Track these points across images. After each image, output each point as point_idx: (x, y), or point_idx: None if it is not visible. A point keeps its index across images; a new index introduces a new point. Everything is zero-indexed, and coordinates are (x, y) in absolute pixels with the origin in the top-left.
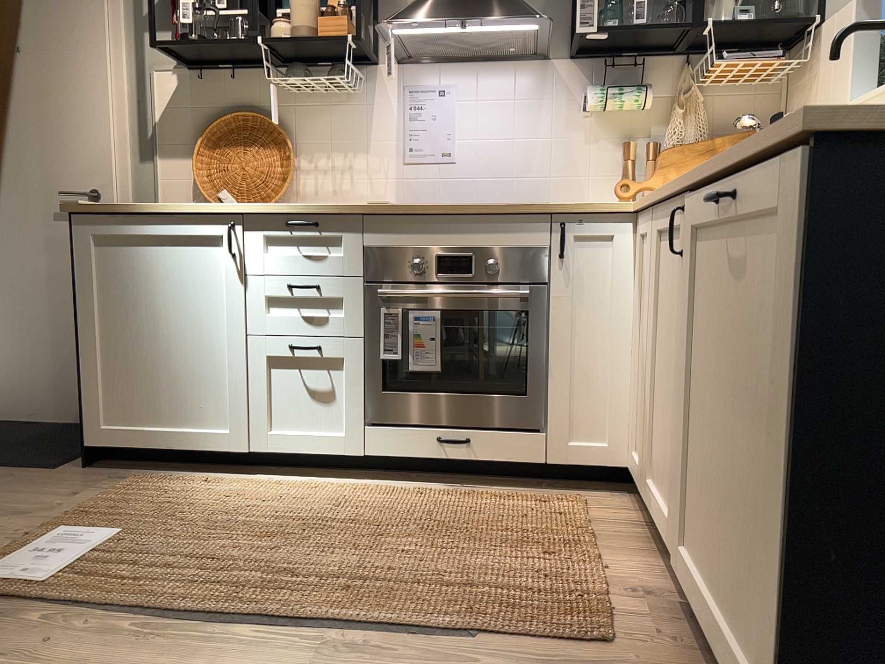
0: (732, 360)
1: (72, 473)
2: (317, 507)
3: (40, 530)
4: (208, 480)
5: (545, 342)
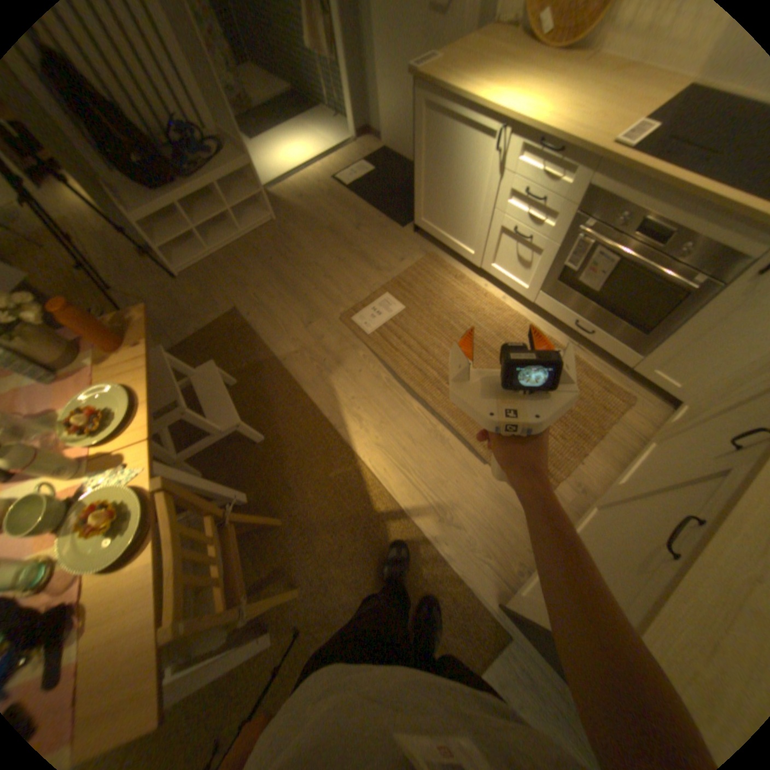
0: (629, 543)
1: (407, 236)
2: (488, 328)
3: (379, 289)
4: (456, 276)
5: (690, 313)
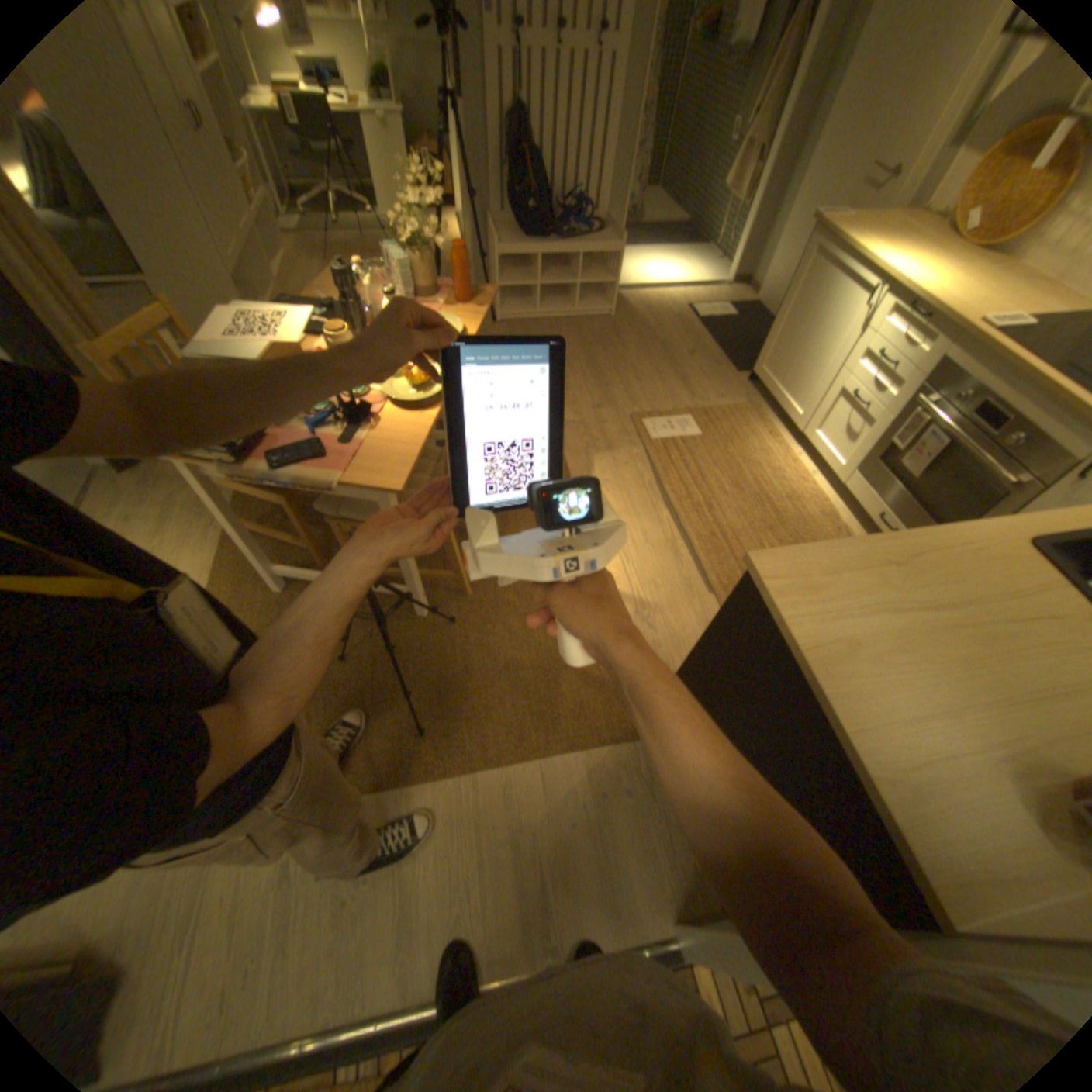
0: None
1: (739, 381)
2: (780, 490)
3: (683, 410)
4: (771, 433)
5: None
